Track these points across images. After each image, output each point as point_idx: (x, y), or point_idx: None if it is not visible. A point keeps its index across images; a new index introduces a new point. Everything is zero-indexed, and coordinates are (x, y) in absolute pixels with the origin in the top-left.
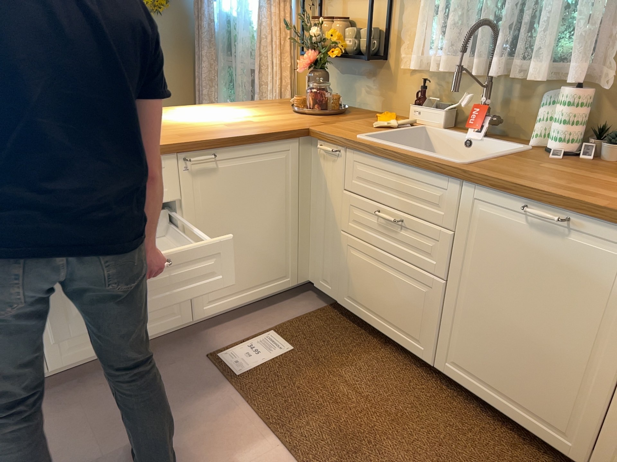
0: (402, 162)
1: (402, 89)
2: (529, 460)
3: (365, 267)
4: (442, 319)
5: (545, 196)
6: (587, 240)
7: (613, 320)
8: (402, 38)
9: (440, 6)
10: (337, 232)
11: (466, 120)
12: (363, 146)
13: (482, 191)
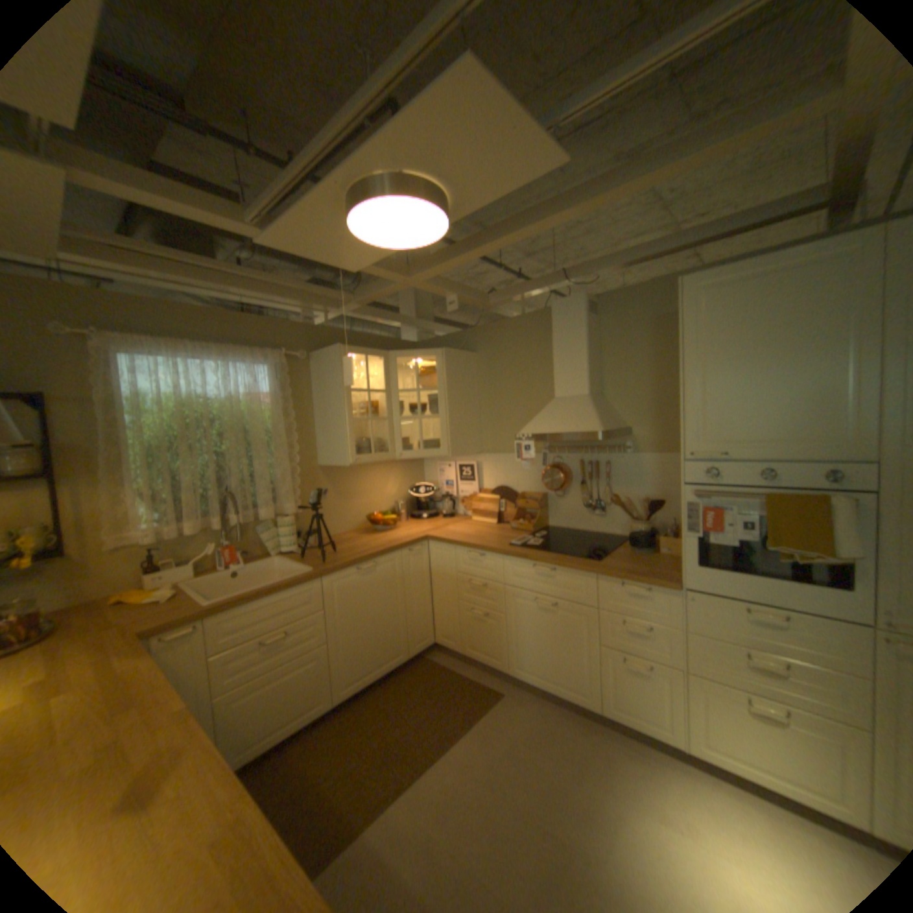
0: (277, 594)
1: (103, 574)
2: (396, 685)
3: (254, 706)
4: (330, 672)
5: (365, 559)
6: (381, 567)
7: (398, 590)
8: (102, 525)
9: (162, 491)
10: (207, 710)
11: (199, 567)
12: (233, 606)
13: (335, 577)
